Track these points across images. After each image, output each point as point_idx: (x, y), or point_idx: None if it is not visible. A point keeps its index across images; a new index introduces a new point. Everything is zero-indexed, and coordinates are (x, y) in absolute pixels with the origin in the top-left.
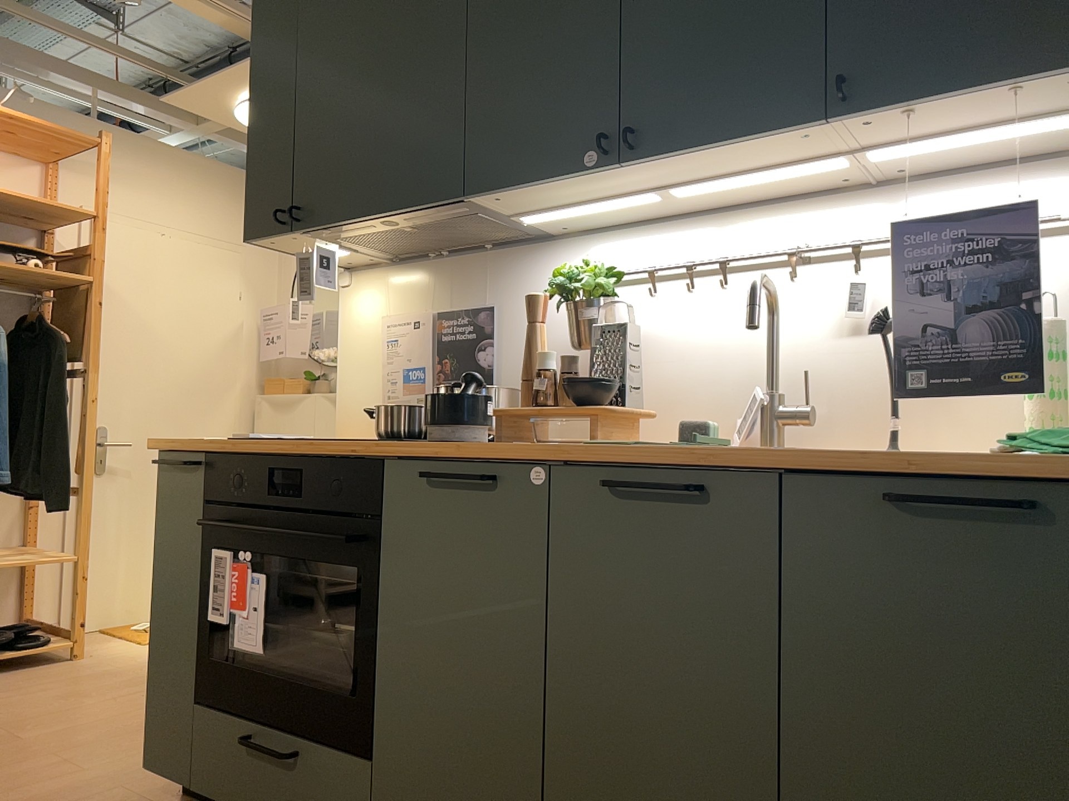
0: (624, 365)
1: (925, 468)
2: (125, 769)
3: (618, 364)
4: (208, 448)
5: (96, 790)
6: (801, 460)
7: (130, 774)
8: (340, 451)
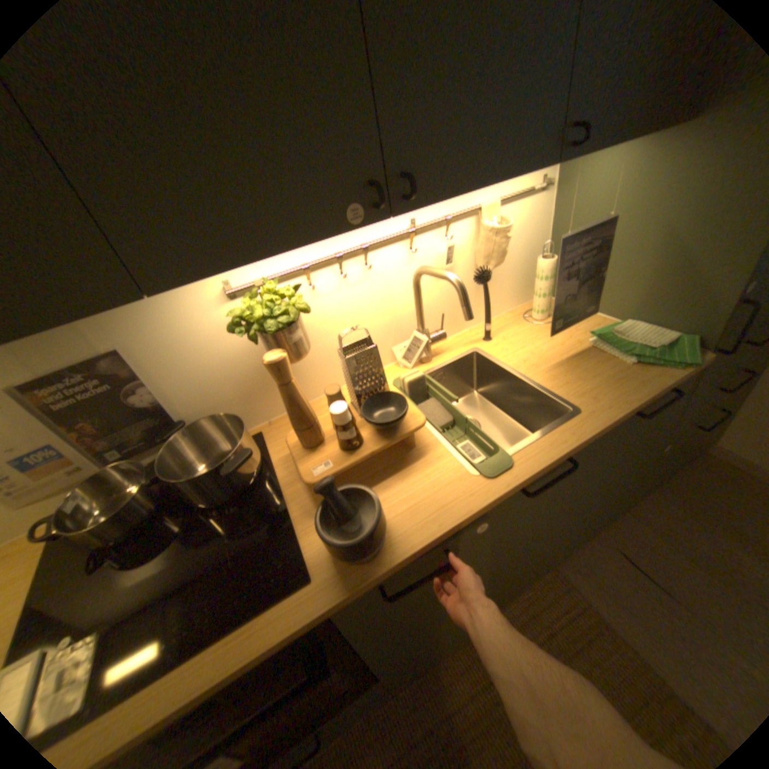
0: (375, 373)
1: (656, 398)
2: None
3: (376, 378)
4: None
5: None
6: (620, 423)
7: None
8: (252, 650)
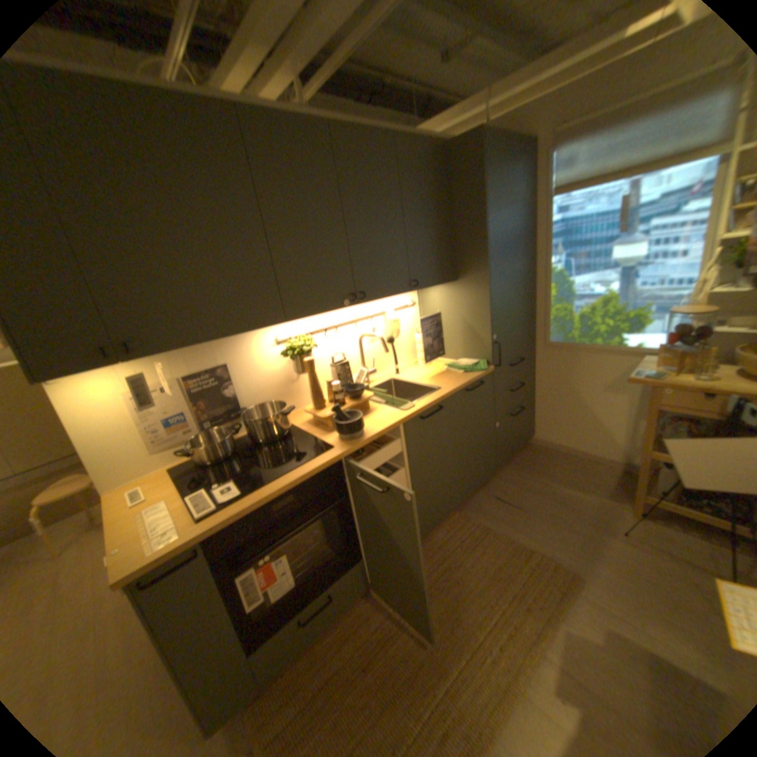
0: (347, 376)
1: (470, 382)
2: None
3: (348, 377)
4: (196, 537)
5: None
6: (456, 390)
7: None
8: (313, 469)
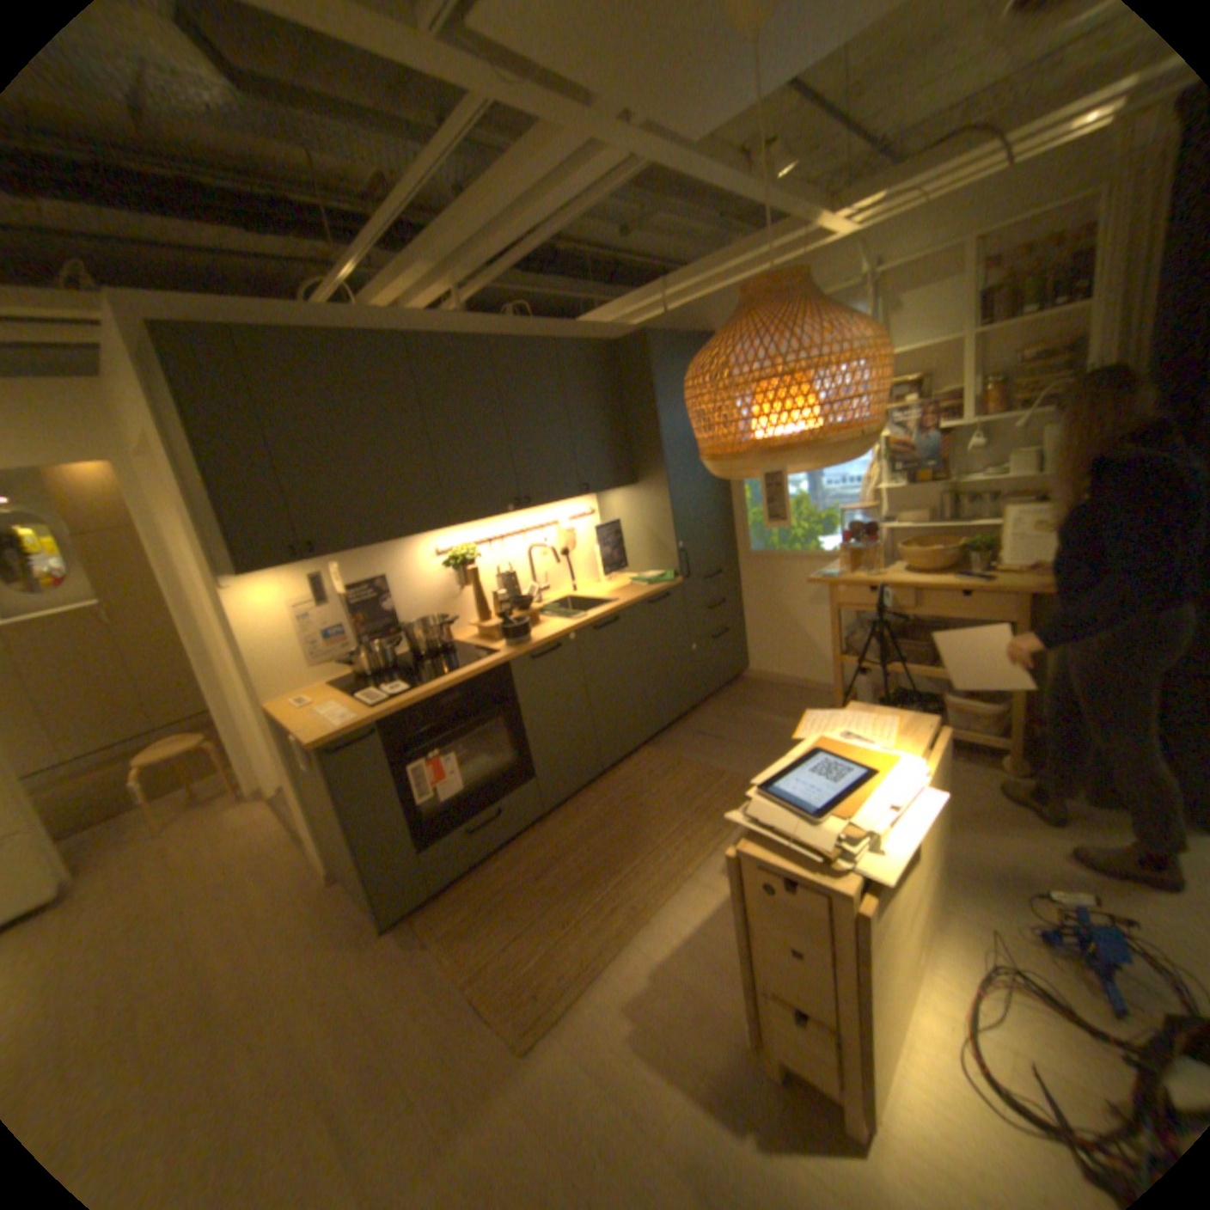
0: (514, 589)
1: (652, 594)
2: (302, 992)
3: (516, 590)
4: (374, 718)
5: (334, 995)
6: (635, 601)
7: (317, 983)
8: (480, 669)
